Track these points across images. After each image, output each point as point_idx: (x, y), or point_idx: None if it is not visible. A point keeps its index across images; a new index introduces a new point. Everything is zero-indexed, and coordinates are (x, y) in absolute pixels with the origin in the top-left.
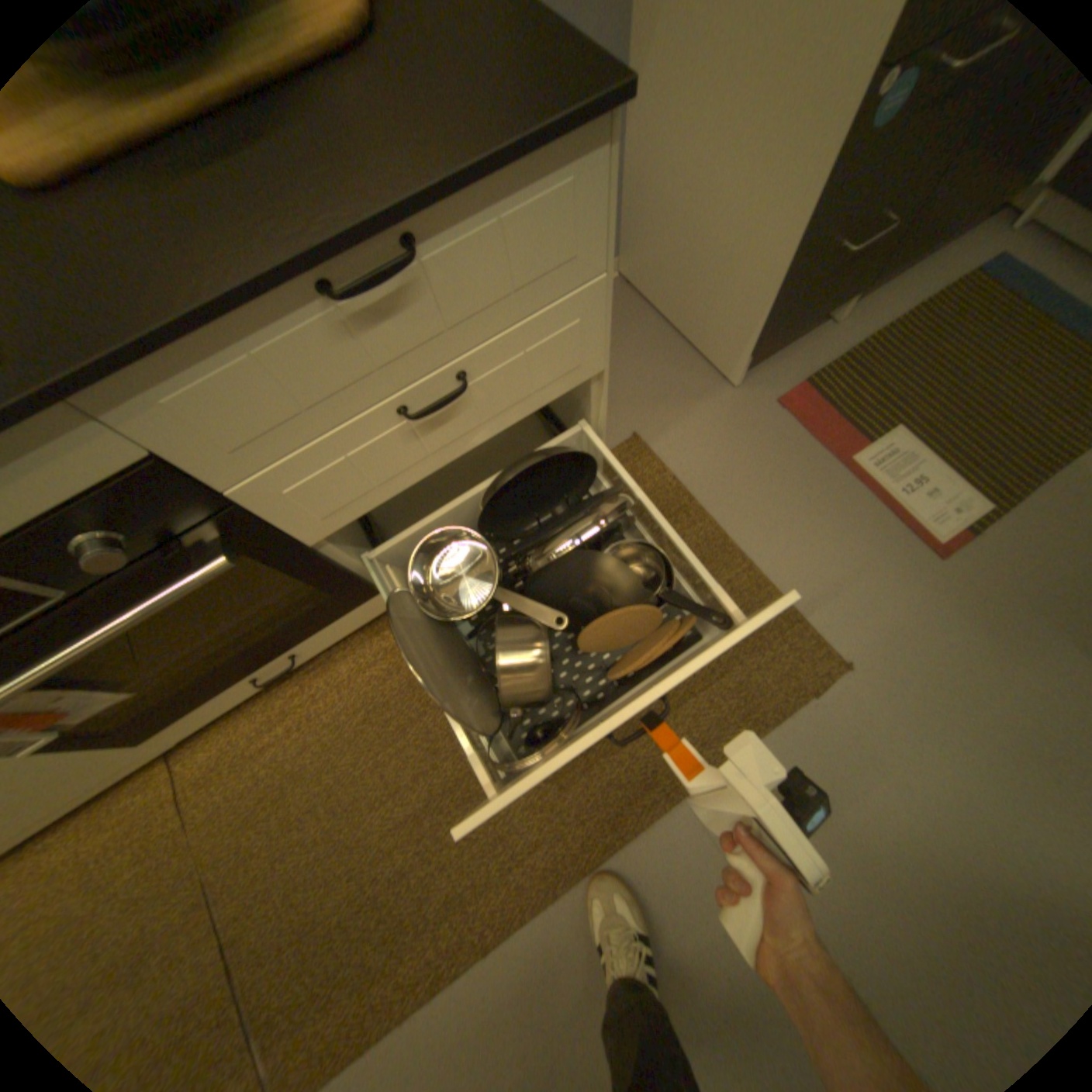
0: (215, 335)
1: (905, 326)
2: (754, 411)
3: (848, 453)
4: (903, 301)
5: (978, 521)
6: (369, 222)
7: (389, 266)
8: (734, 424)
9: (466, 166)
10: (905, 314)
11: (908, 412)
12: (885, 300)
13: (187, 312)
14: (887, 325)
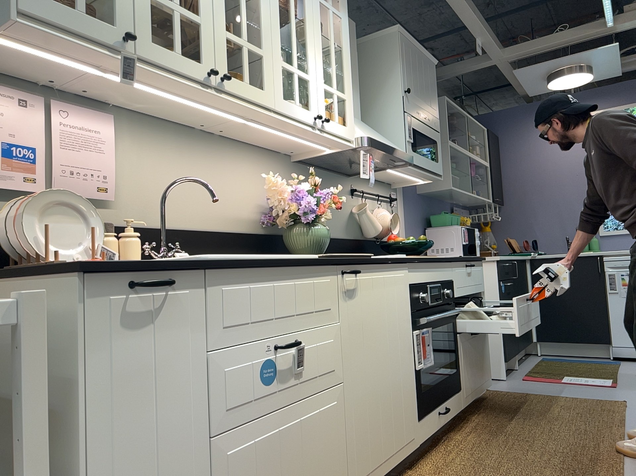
0: (461, 265)
1: (538, 366)
2: (519, 381)
3: (559, 380)
4: (530, 365)
5: (612, 381)
6: (473, 258)
7: (474, 265)
8: (517, 383)
9: (477, 258)
10: (534, 365)
11: (563, 374)
12: (525, 365)
13: (463, 258)
14: (532, 367)
